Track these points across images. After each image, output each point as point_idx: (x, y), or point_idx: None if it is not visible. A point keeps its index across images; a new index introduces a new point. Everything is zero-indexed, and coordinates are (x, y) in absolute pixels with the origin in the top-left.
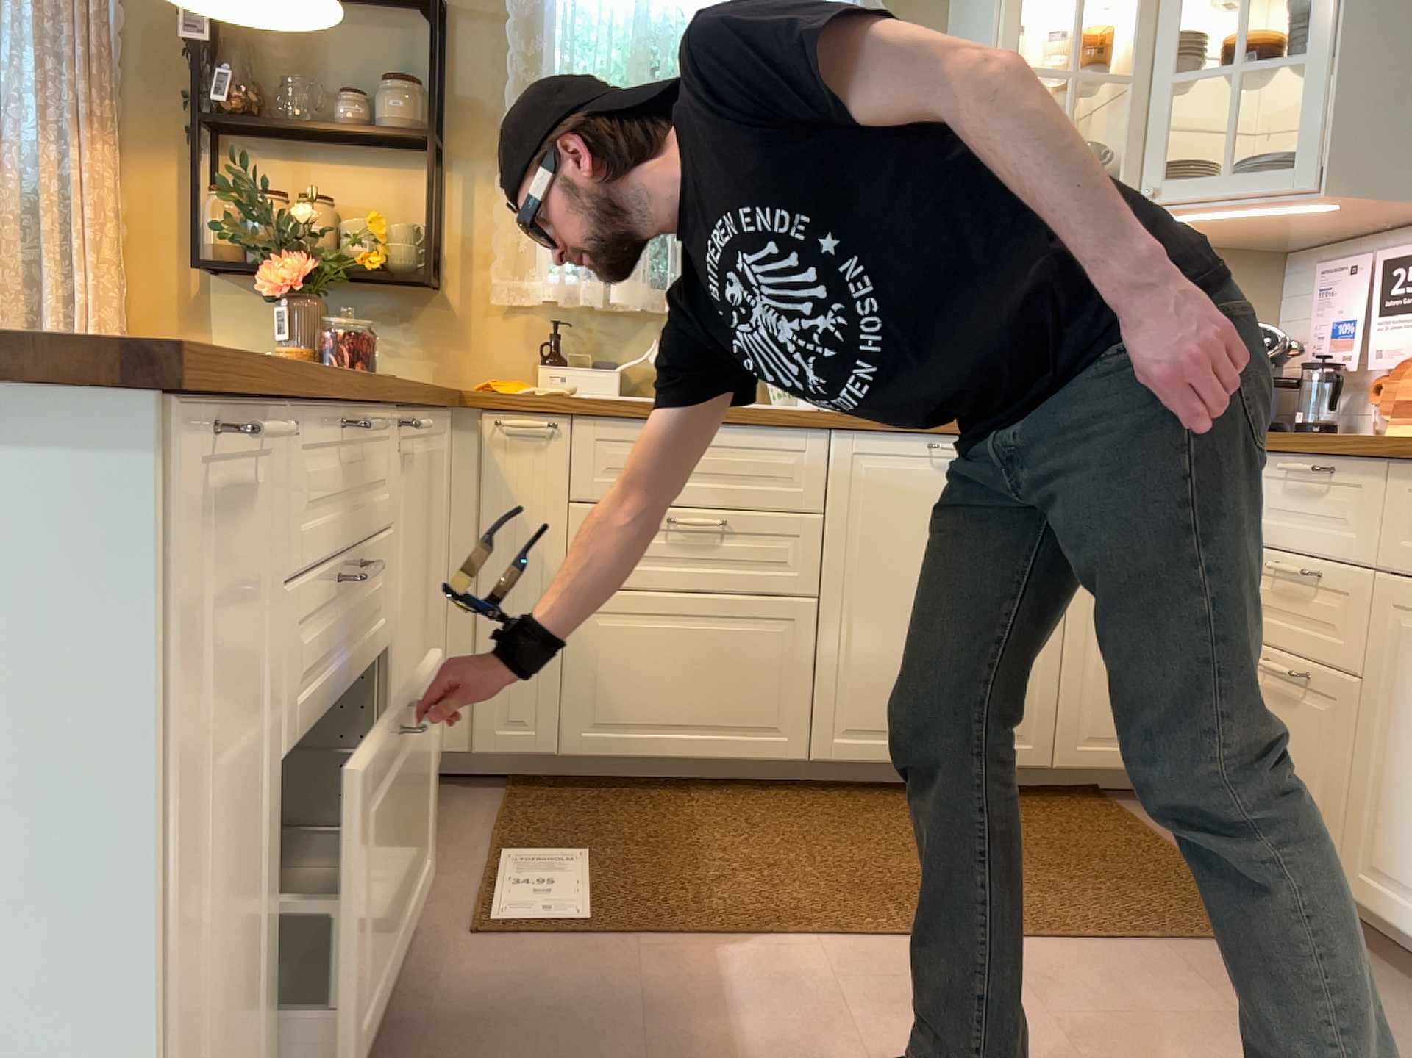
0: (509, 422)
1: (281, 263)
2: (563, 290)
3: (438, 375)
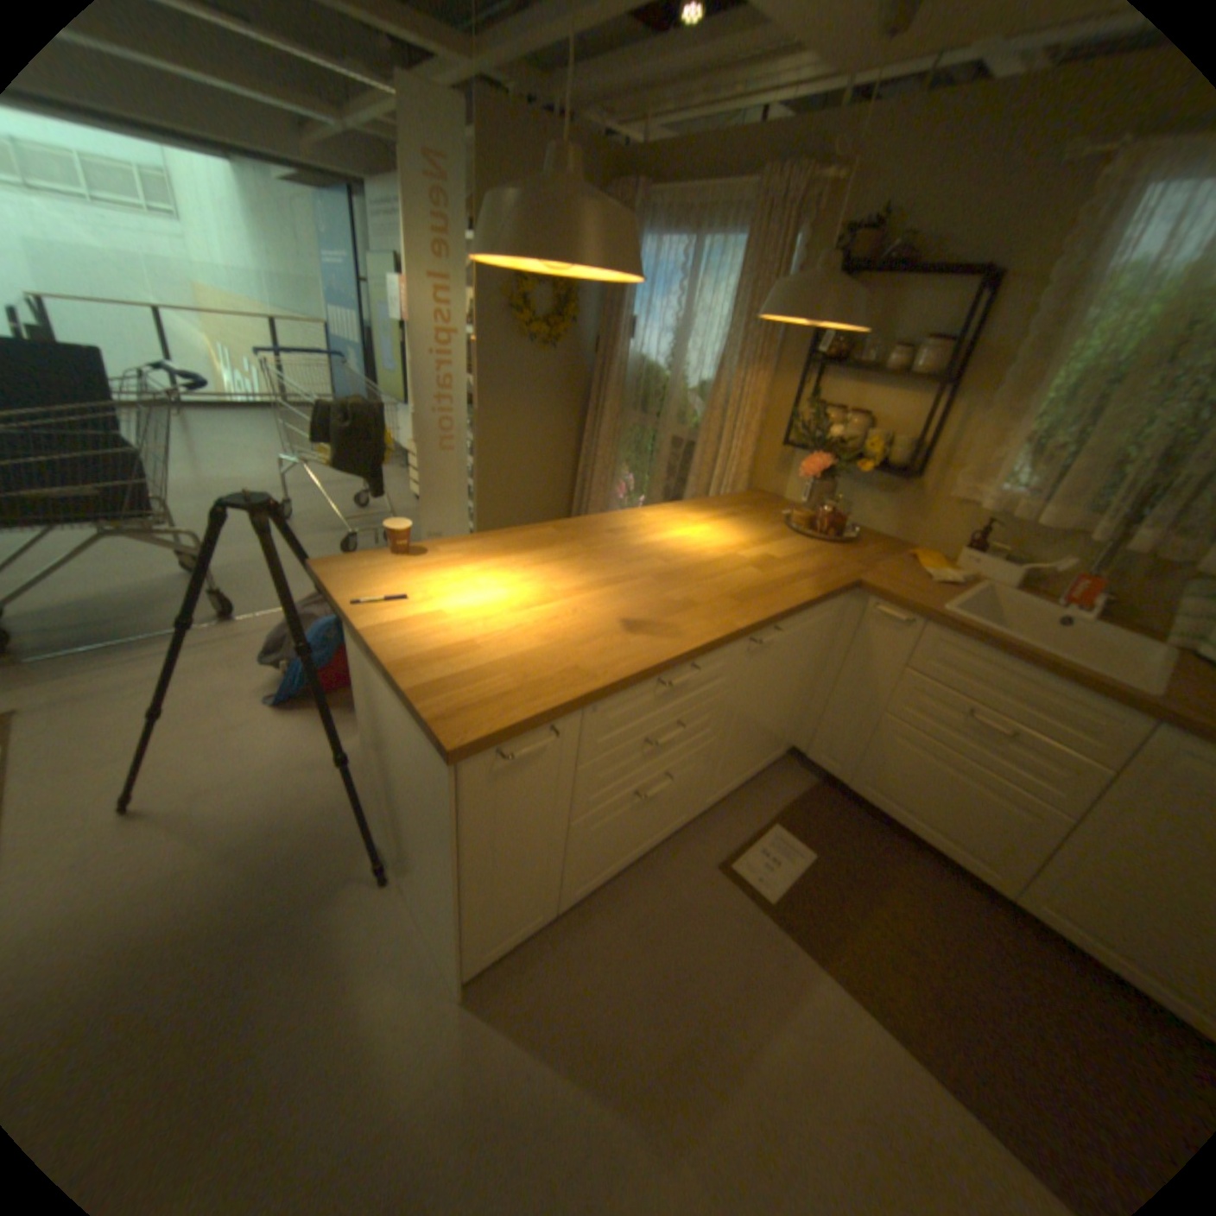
0: (884, 611)
1: (815, 458)
2: (1009, 499)
3: (900, 530)
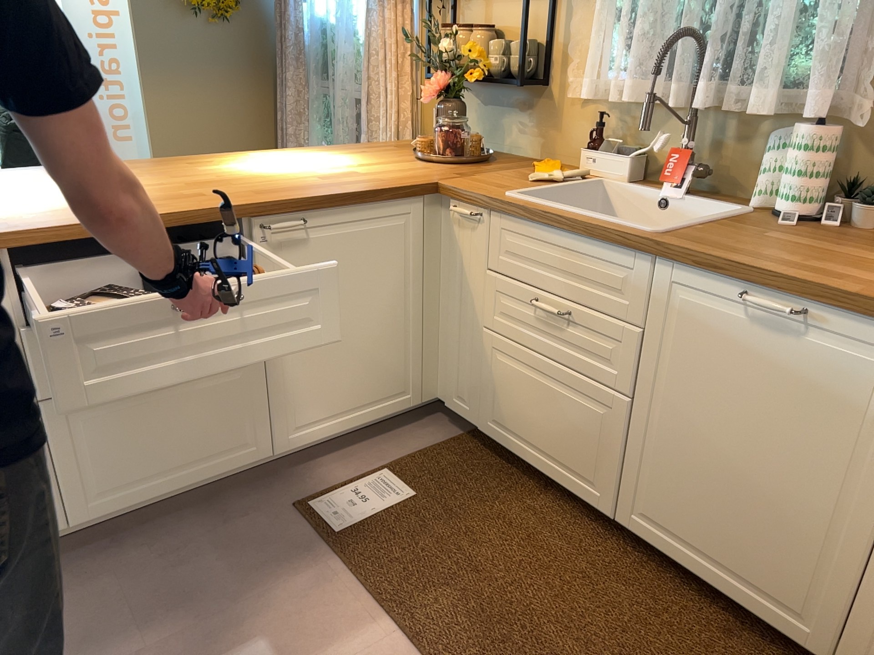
0: (454, 208)
1: (434, 80)
2: (610, 88)
3: (541, 149)
